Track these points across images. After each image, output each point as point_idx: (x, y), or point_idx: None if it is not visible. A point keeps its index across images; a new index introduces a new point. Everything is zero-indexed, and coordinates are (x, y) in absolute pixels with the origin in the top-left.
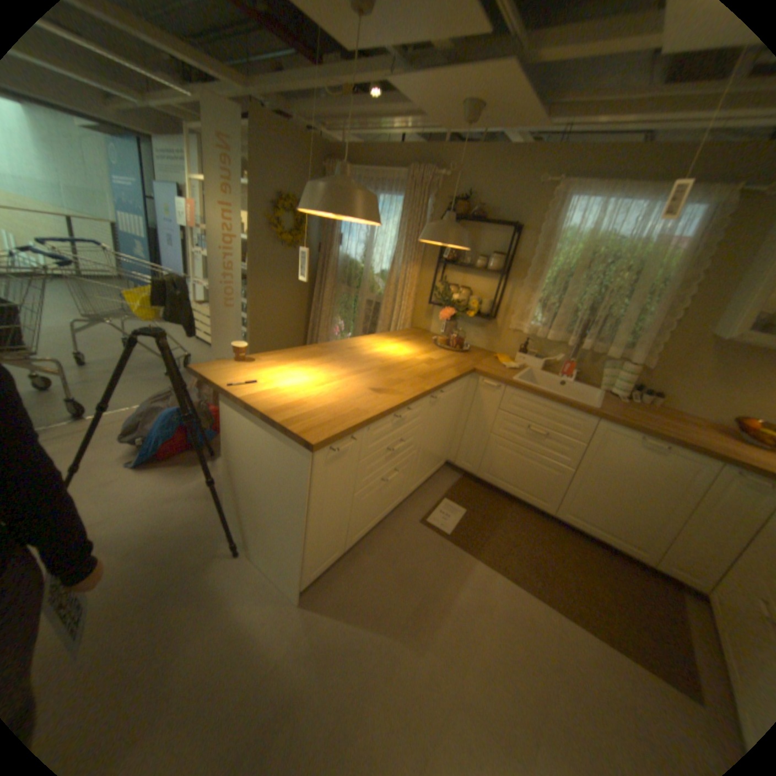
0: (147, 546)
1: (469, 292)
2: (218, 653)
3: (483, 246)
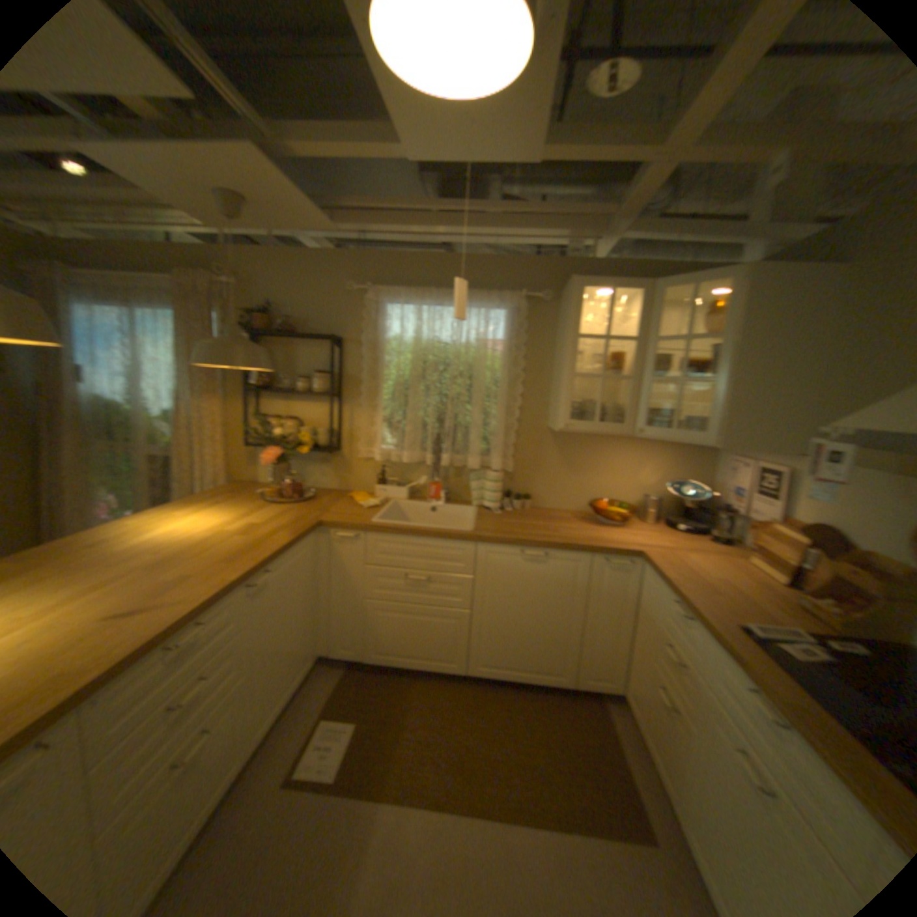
0: None
1: (302, 423)
2: None
3: (305, 365)
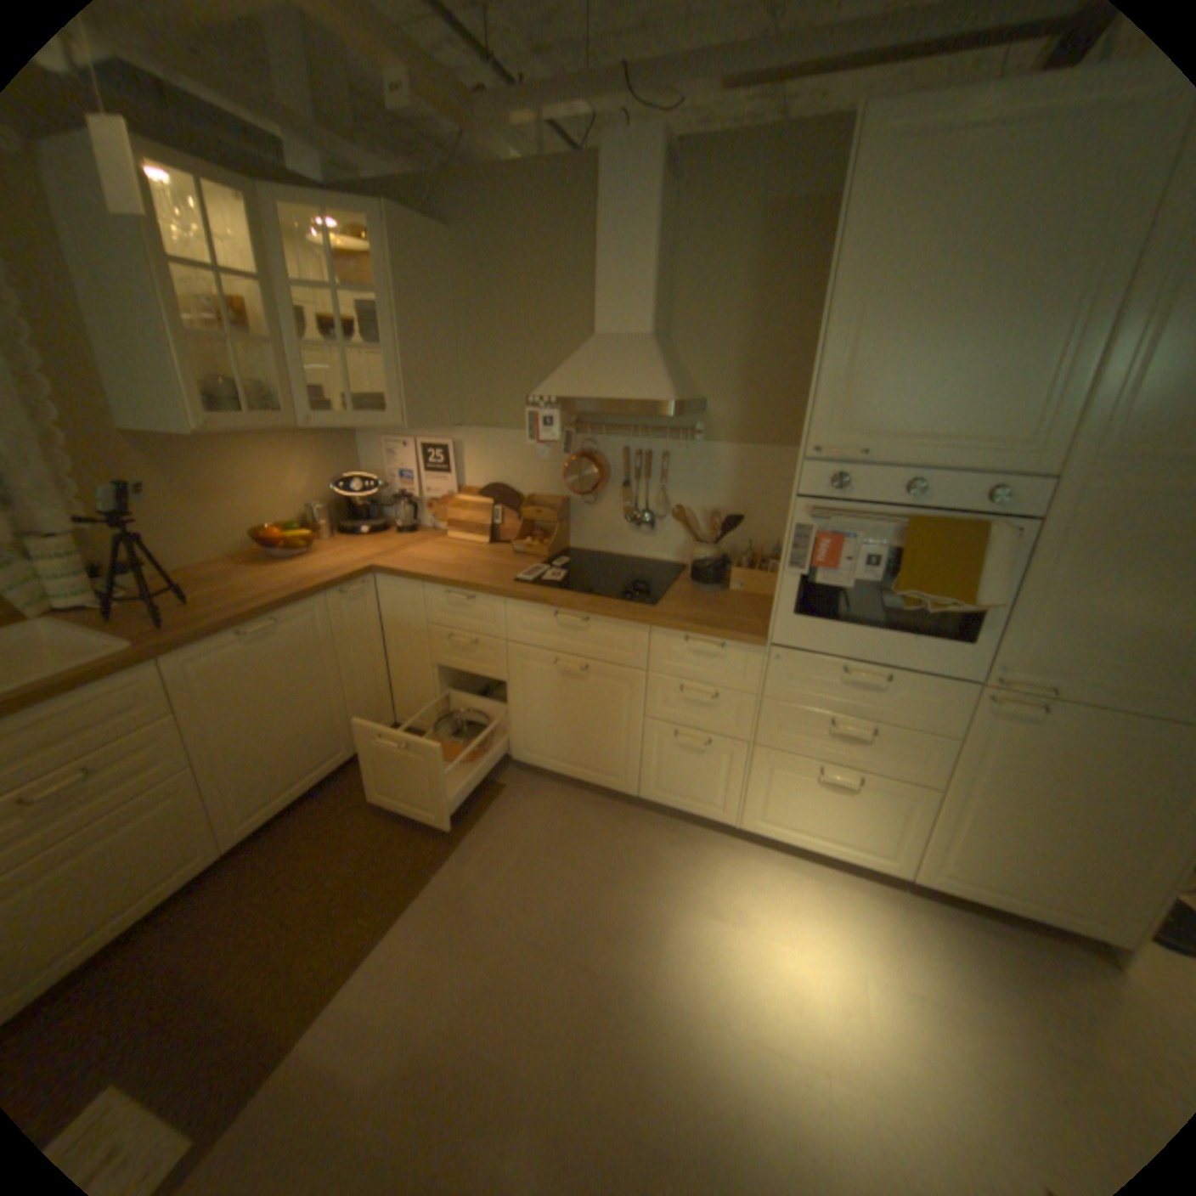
0: None
1: None
2: None
3: None
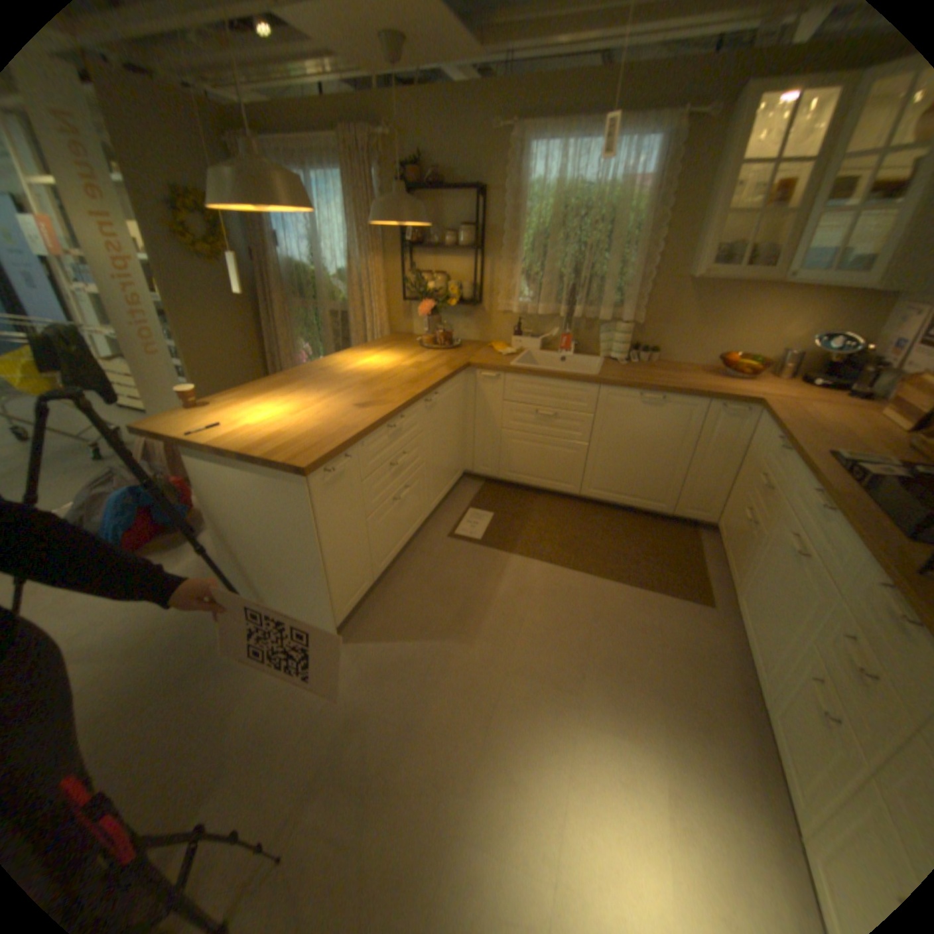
0: (149, 639)
1: (447, 277)
2: (267, 704)
3: (449, 218)
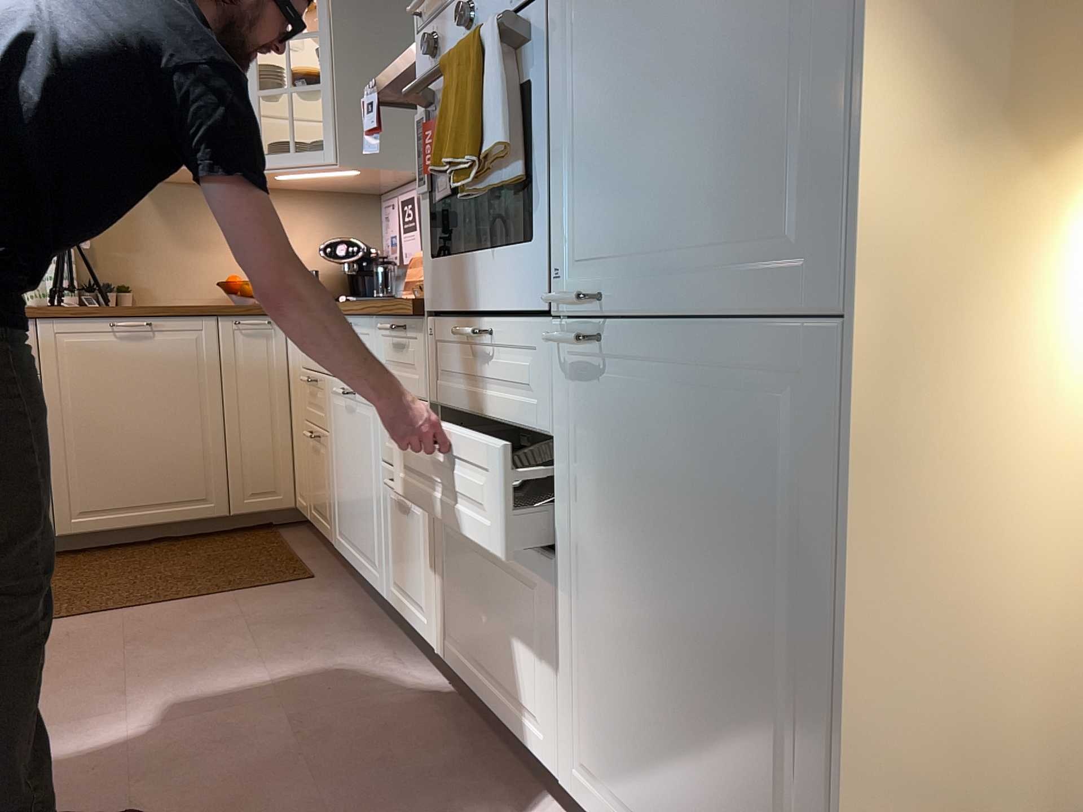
0: None
1: None
2: None
3: None
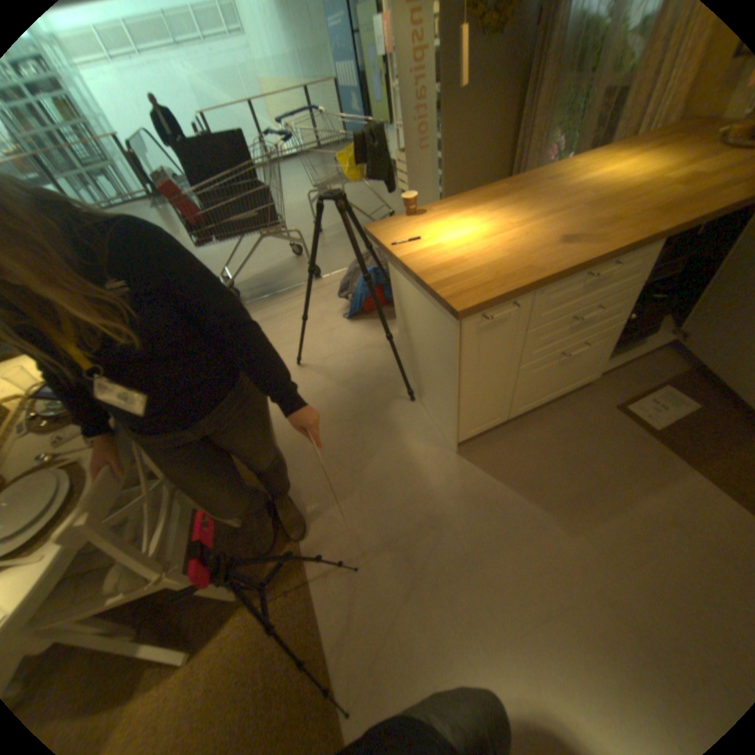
0: (354, 379)
1: None
2: (392, 466)
3: None
